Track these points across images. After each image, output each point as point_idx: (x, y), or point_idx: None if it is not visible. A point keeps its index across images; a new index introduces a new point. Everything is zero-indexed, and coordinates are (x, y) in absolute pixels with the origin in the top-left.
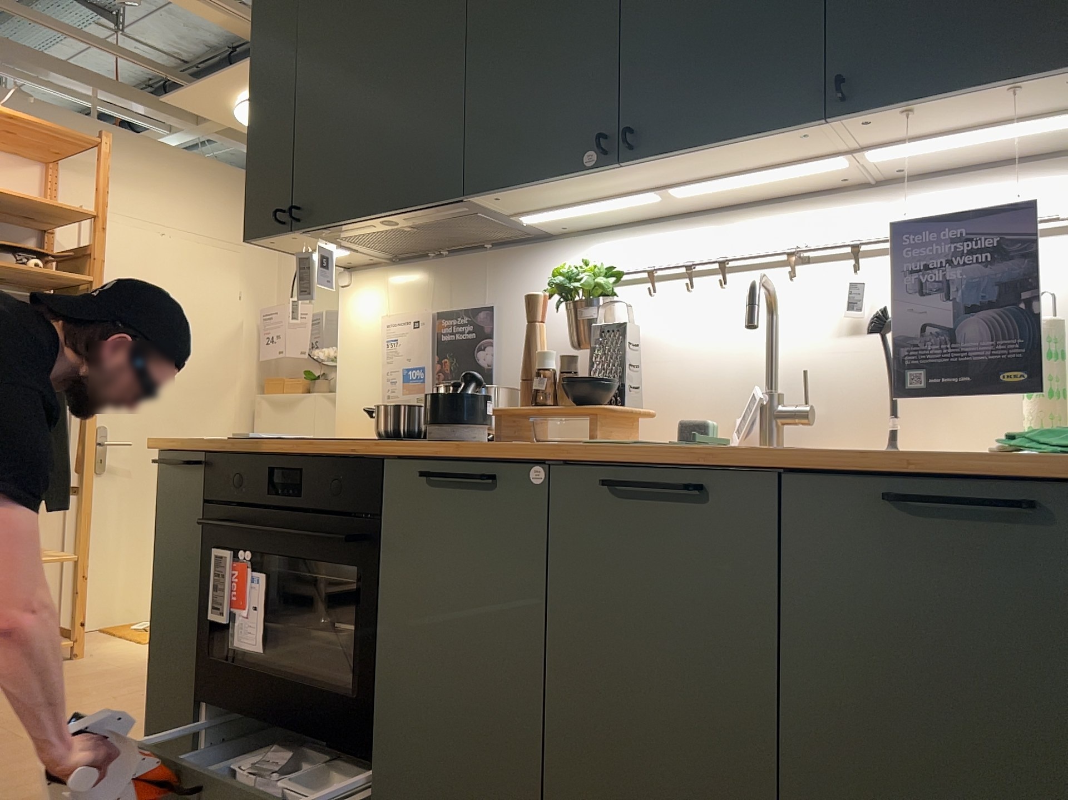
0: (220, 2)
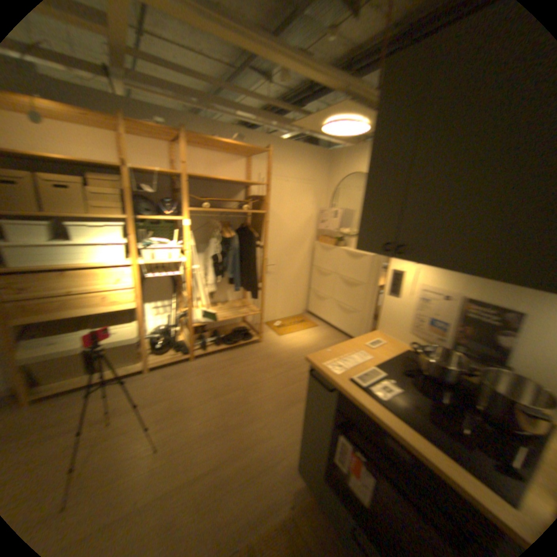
0: (327, 70)
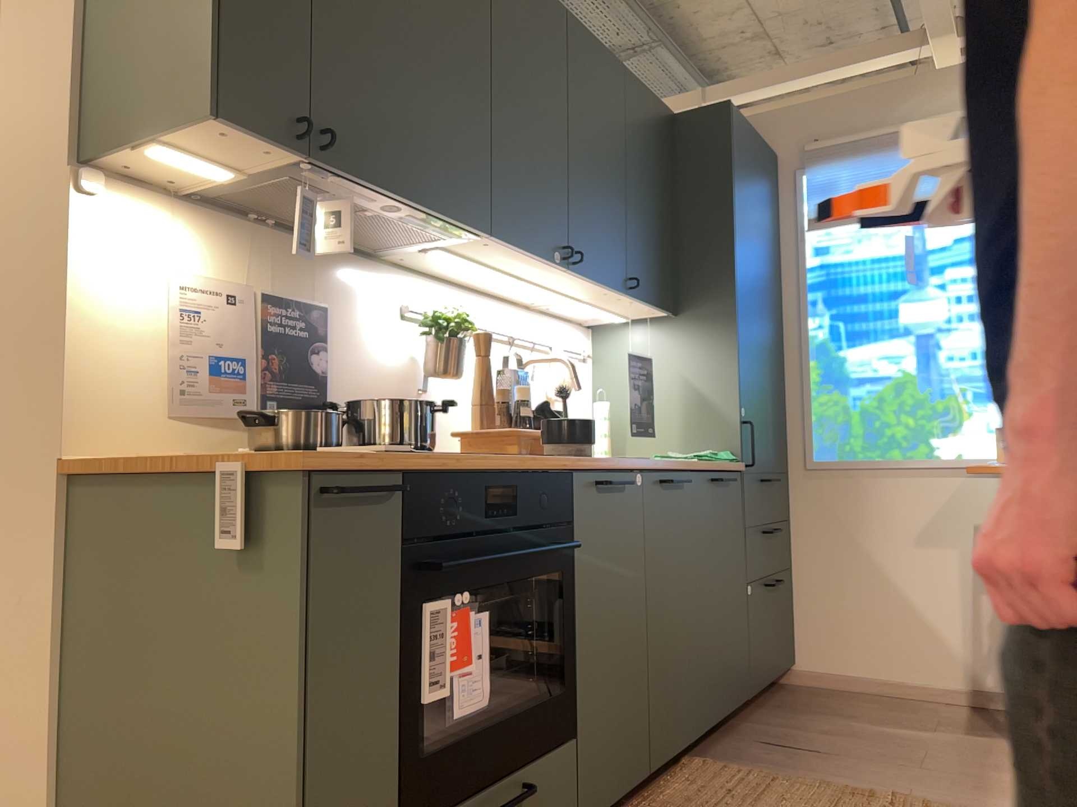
0: None
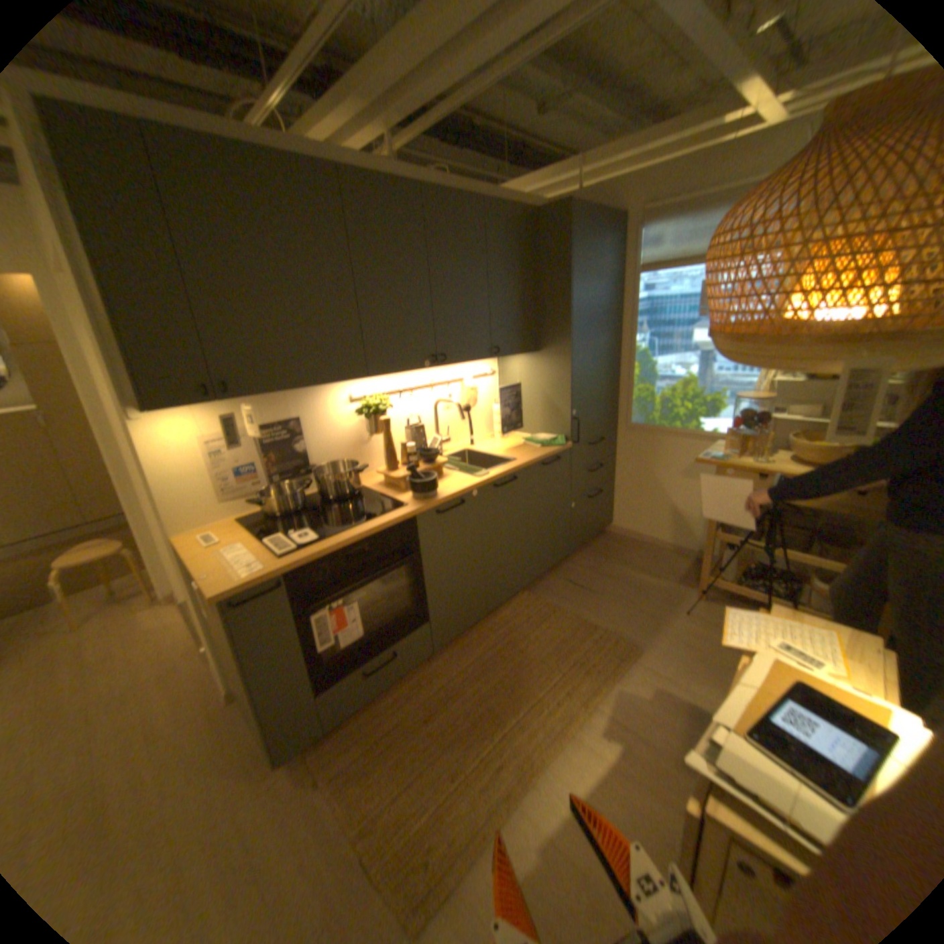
0: None
